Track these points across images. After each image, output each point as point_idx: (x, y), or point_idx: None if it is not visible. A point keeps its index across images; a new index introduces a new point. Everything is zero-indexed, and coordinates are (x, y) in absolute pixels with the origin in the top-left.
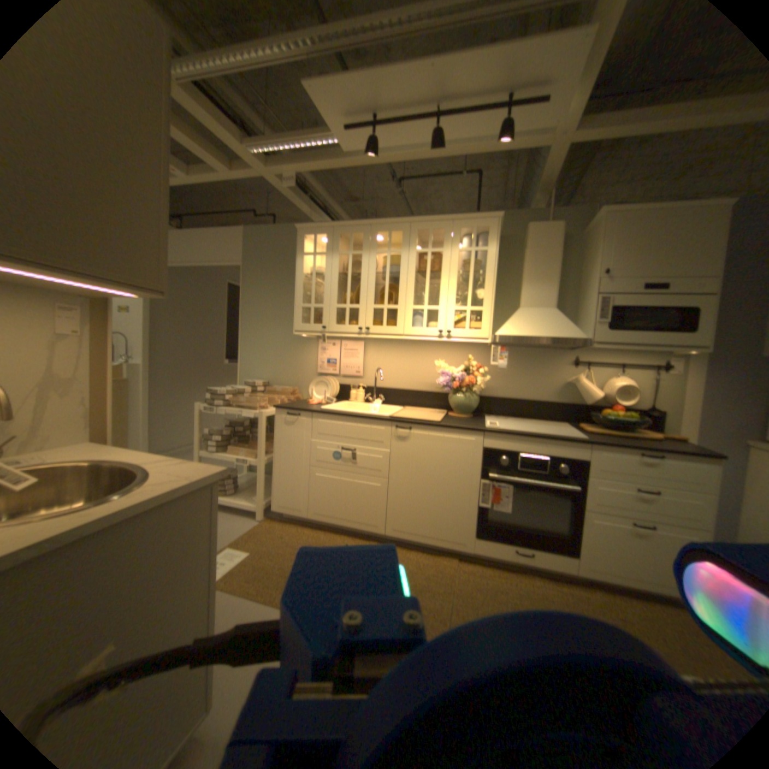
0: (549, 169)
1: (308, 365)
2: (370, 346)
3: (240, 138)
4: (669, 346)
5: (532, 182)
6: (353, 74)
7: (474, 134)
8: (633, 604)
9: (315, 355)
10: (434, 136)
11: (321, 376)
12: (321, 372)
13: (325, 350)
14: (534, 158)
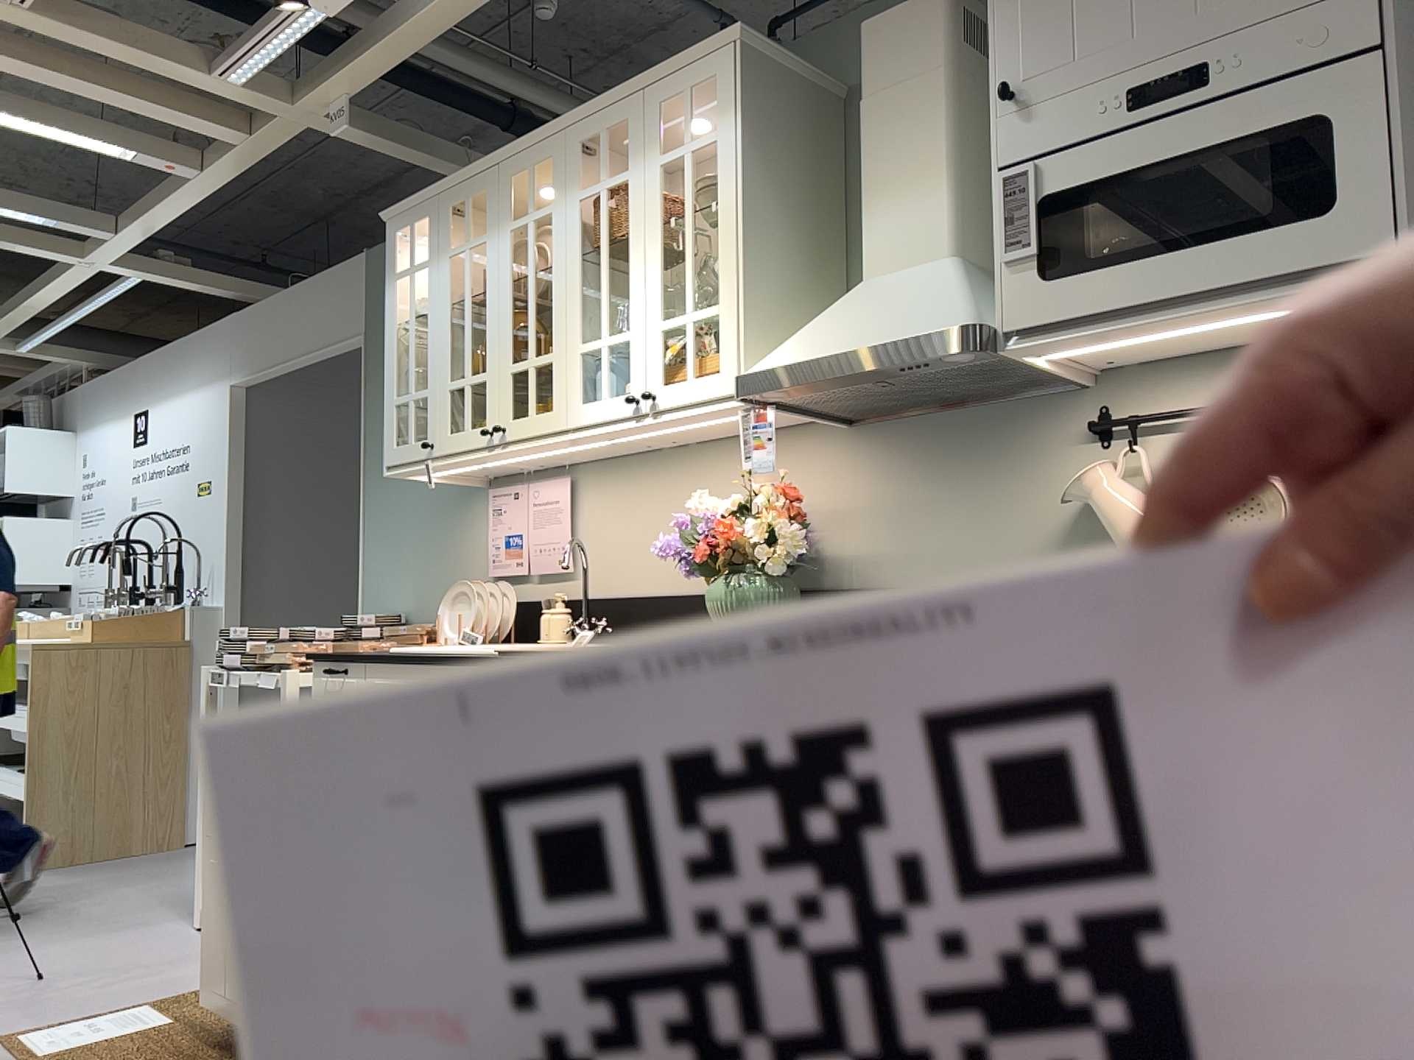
0: None
1: (474, 558)
2: (587, 484)
3: (211, 66)
4: (1253, 284)
5: None
6: None
7: None
8: None
9: (486, 528)
10: None
11: (498, 584)
12: (496, 574)
13: (499, 510)
14: None
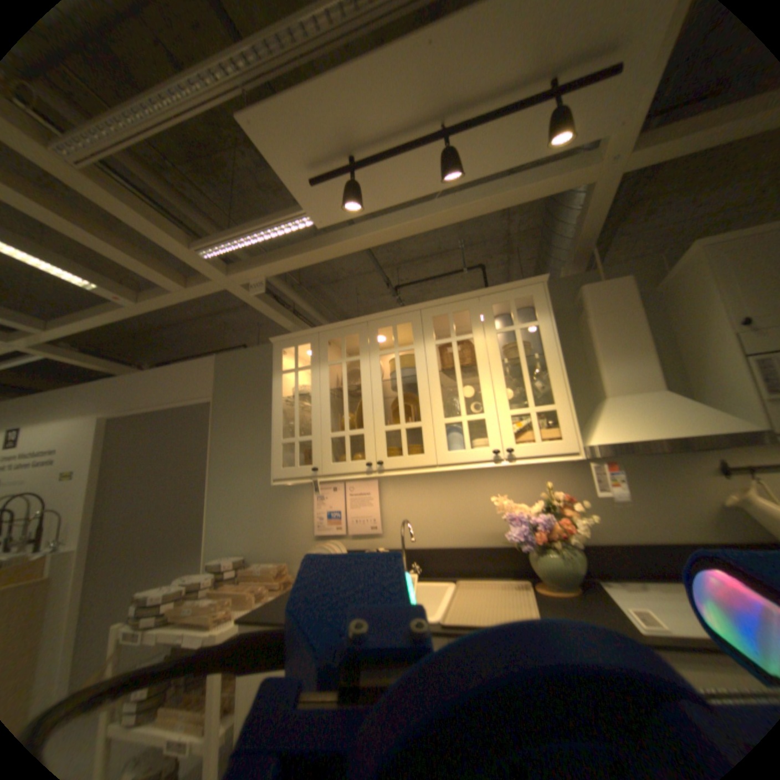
0: (593, 217)
1: (302, 524)
2: (389, 484)
3: (188, 242)
4: None
5: (552, 256)
6: (309, 84)
7: (498, 165)
8: None
9: (311, 507)
10: (446, 157)
11: (322, 540)
12: (321, 534)
13: (324, 498)
14: (552, 227)
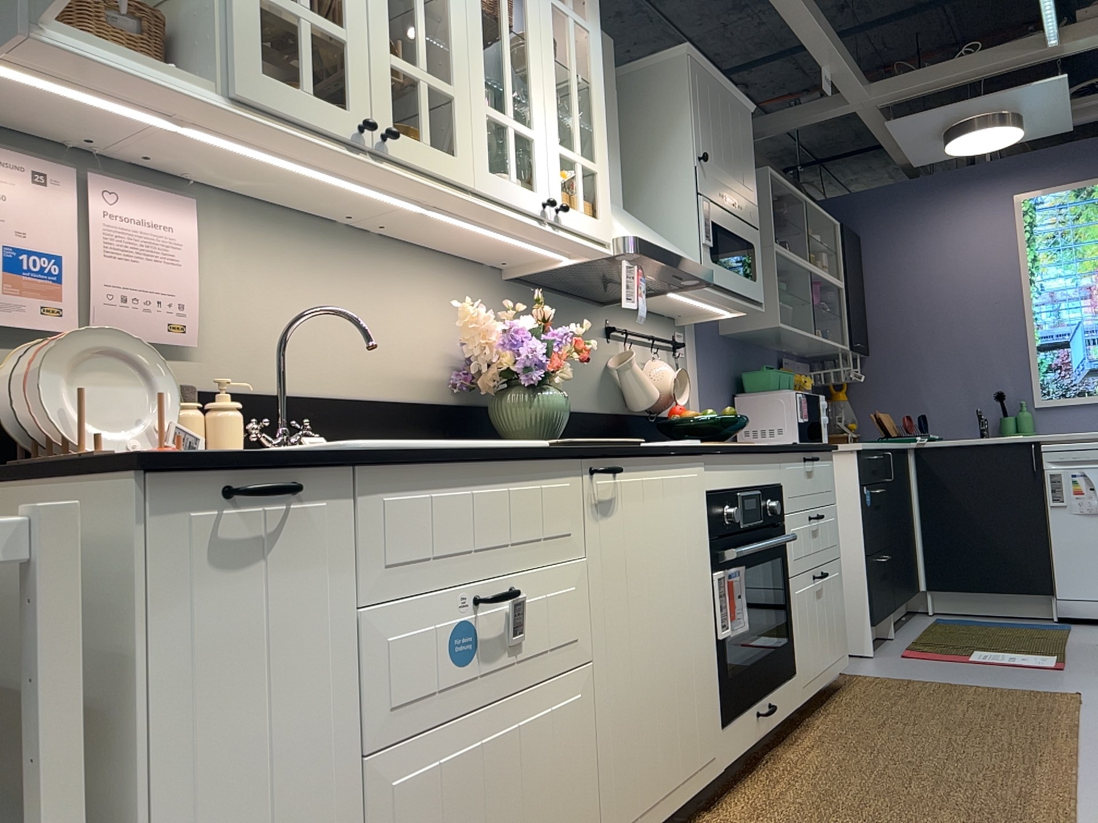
0: None
1: None
2: (215, 223)
3: None
4: (744, 298)
5: None
6: None
7: None
8: (832, 709)
9: None
10: None
11: None
12: None
13: None
14: None
